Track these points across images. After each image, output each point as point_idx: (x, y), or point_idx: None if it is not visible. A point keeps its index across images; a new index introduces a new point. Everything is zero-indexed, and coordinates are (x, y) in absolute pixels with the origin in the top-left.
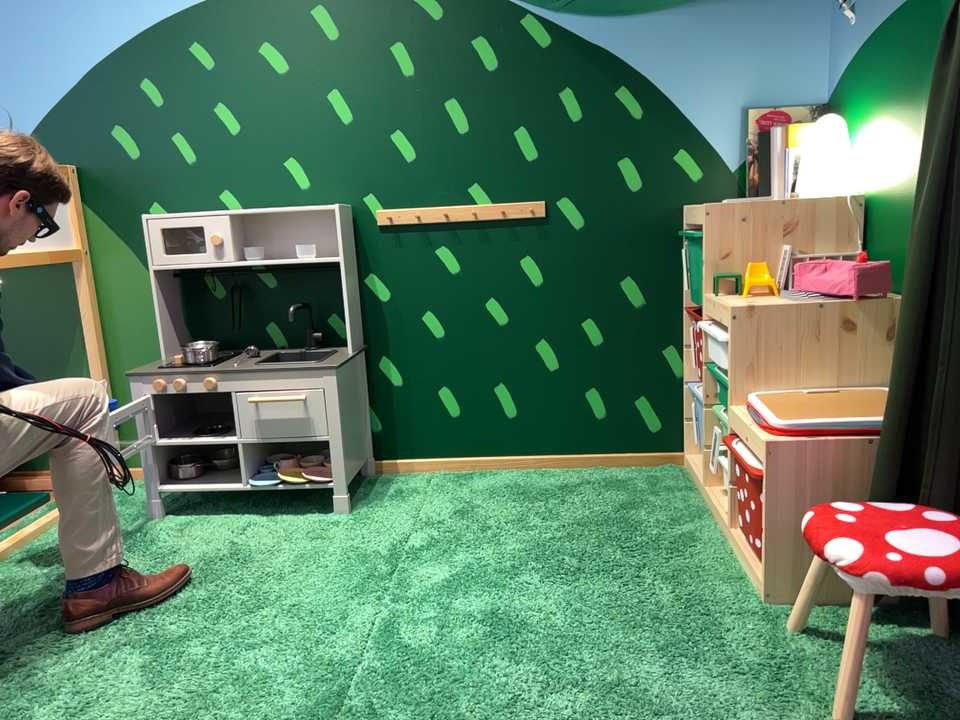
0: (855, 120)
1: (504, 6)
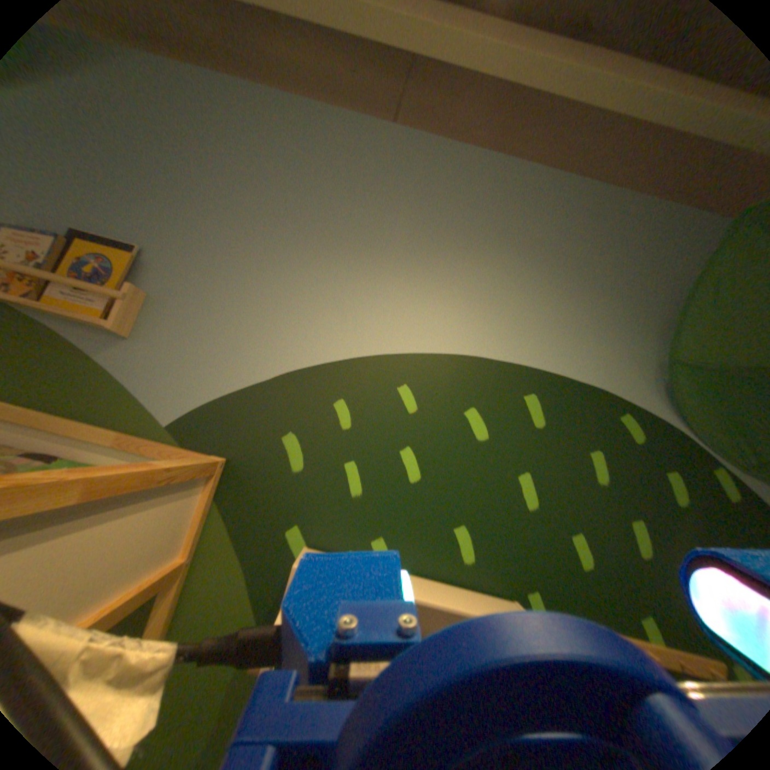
0: None
1: (697, 450)
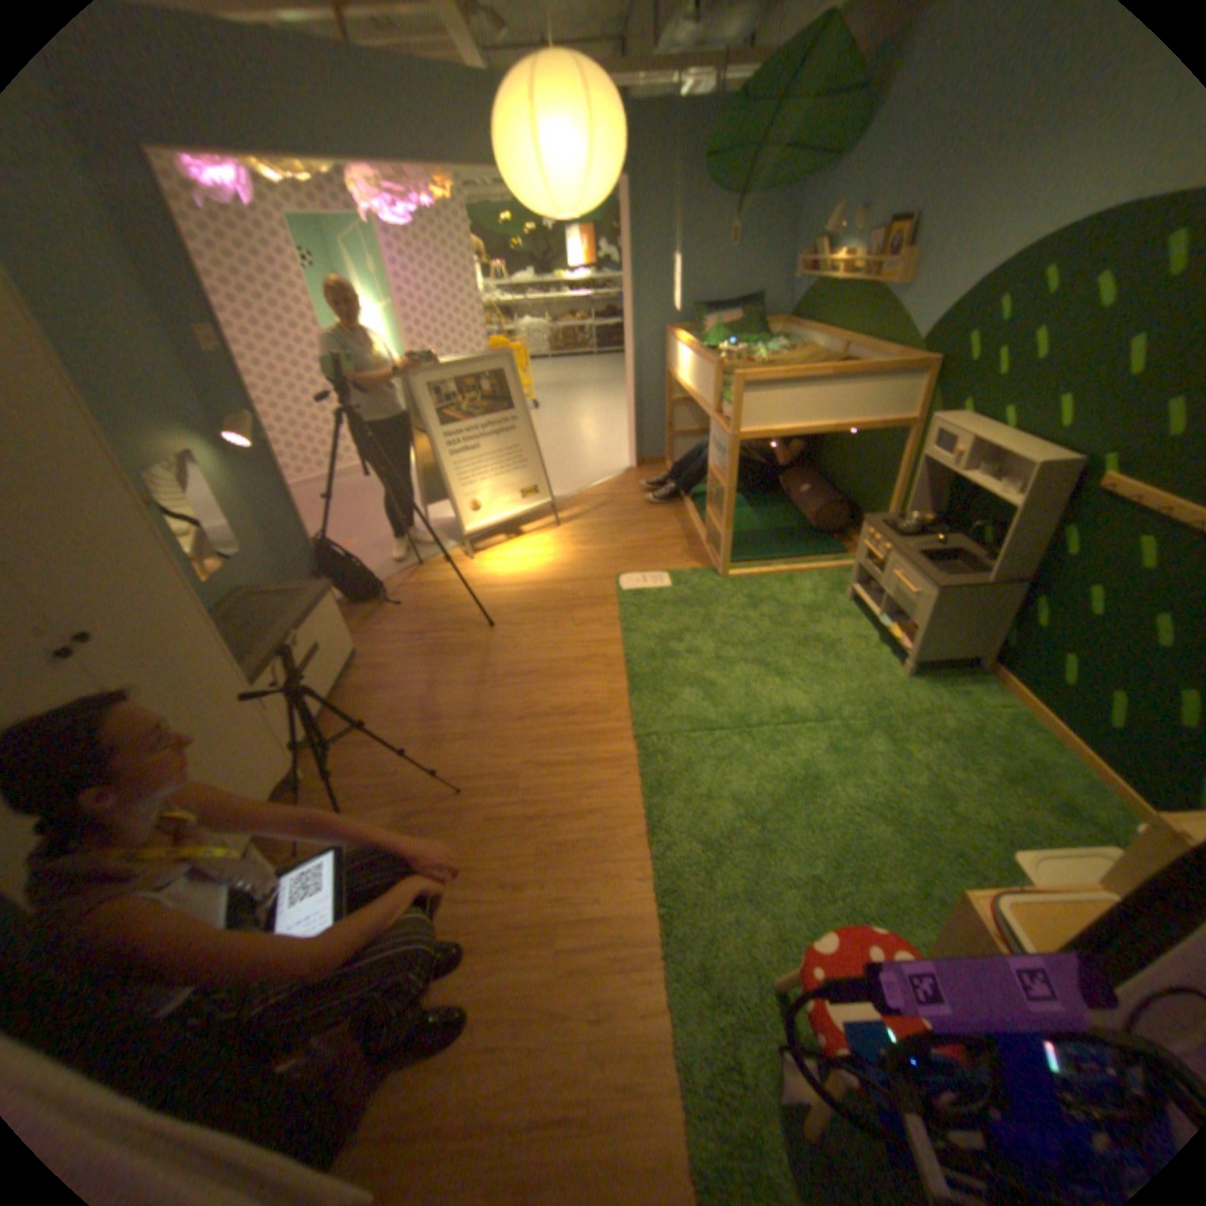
0: None
1: None
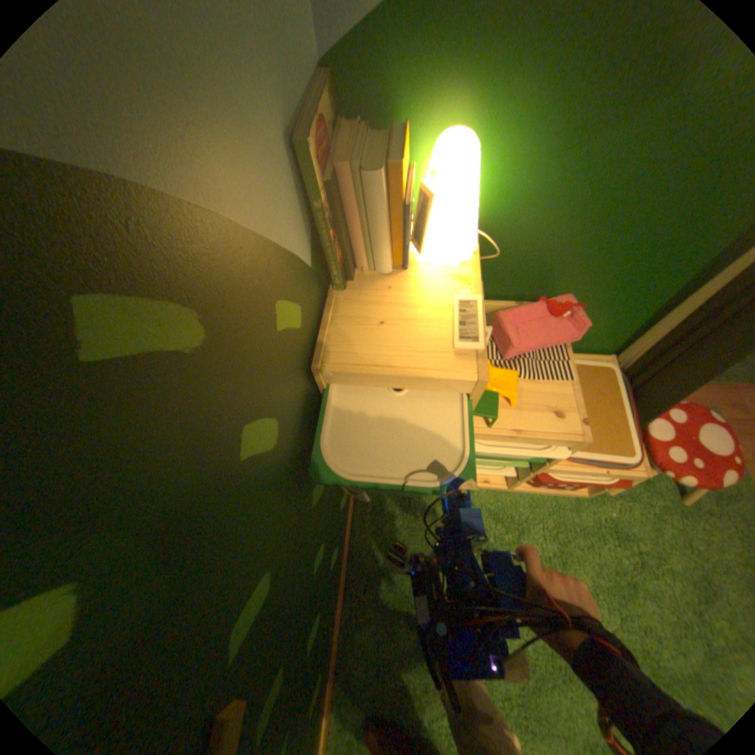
0: (446, 115)
1: None
